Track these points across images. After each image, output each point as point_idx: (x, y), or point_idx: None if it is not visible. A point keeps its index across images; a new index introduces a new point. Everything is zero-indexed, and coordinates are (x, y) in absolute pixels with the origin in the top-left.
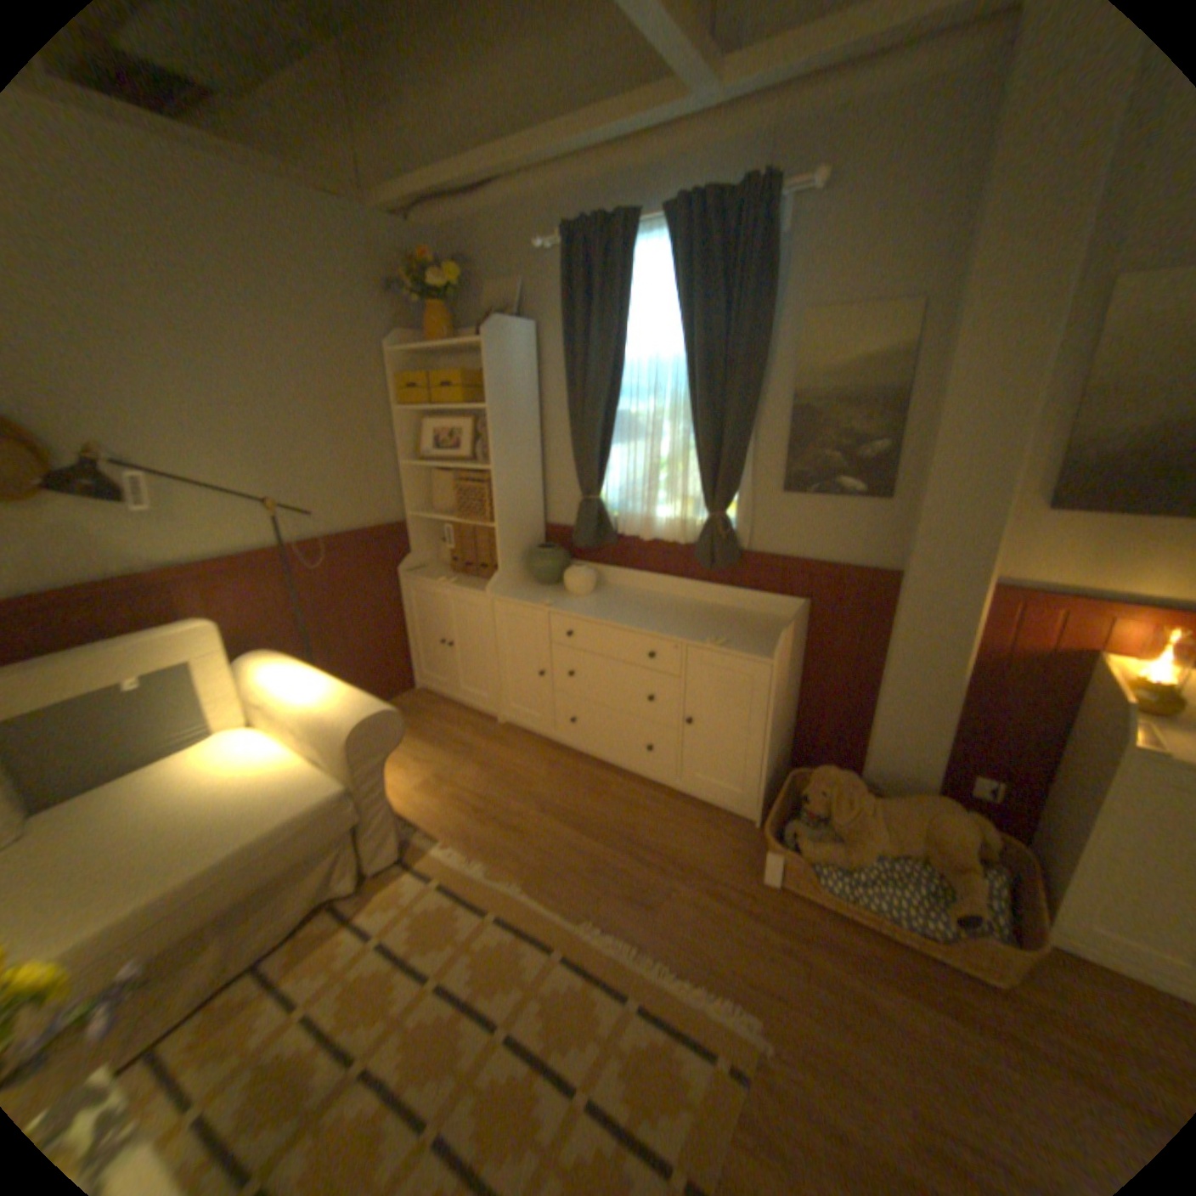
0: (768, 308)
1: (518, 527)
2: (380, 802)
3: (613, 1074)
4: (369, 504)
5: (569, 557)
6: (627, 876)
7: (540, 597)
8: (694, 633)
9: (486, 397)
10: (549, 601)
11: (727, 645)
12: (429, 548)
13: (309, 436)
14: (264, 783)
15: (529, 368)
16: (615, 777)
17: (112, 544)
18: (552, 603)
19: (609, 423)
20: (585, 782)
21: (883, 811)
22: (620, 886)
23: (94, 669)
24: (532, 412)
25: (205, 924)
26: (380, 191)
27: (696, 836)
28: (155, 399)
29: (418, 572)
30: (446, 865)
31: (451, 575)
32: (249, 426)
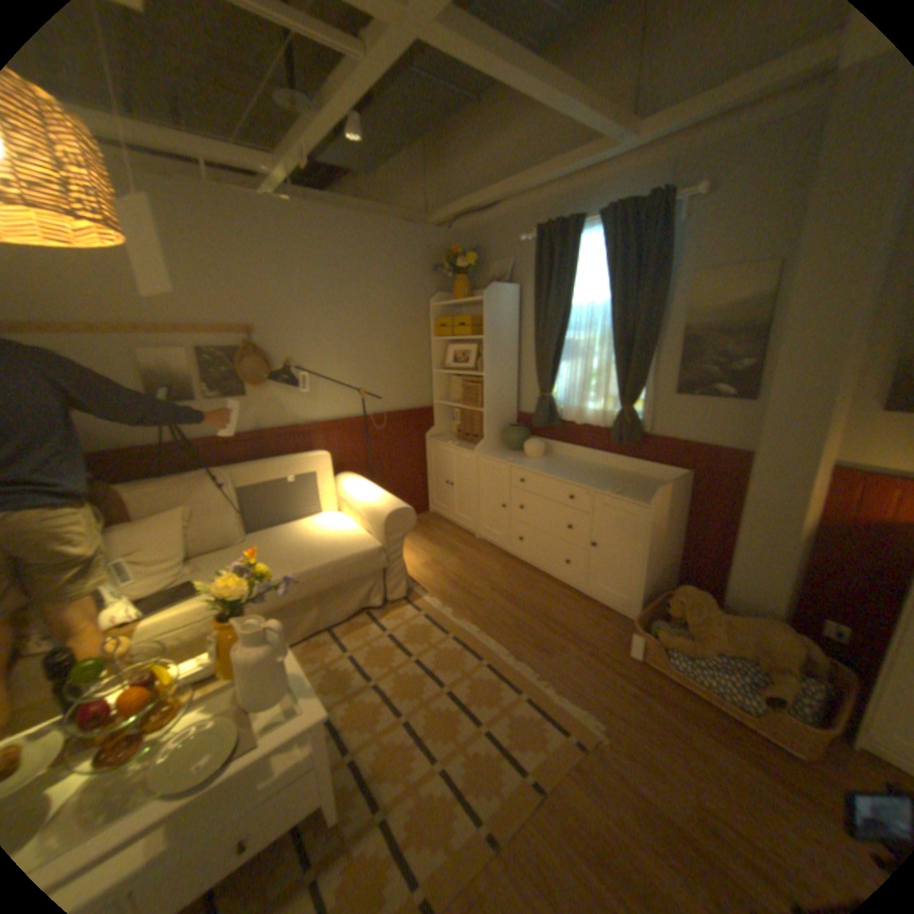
0: (665, 271)
1: (498, 412)
2: (399, 560)
3: (505, 725)
4: (412, 395)
5: (528, 434)
6: (538, 634)
7: (507, 457)
8: (601, 485)
9: (485, 332)
10: (511, 460)
11: (621, 494)
12: (444, 425)
13: (384, 355)
14: (343, 537)
15: (513, 313)
16: (544, 580)
17: (289, 409)
18: (513, 461)
19: (560, 347)
20: (523, 580)
21: (727, 622)
22: (532, 639)
23: (279, 467)
24: (512, 341)
25: (312, 596)
26: (436, 214)
27: (591, 623)
28: (315, 337)
29: (437, 438)
30: (431, 606)
31: (456, 441)
32: (355, 350)
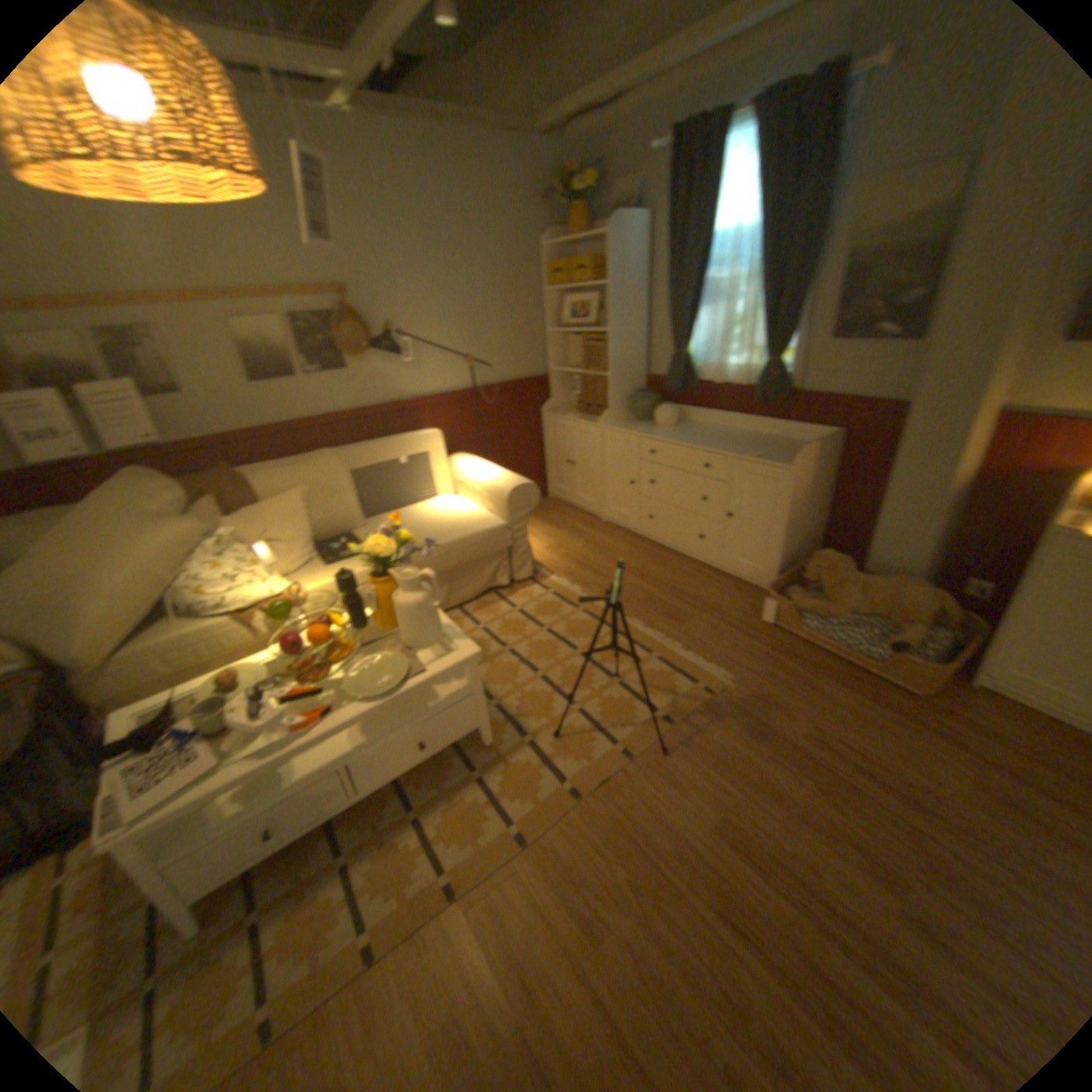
0: (828, 182)
1: (623, 377)
2: (522, 540)
3: (636, 677)
4: (523, 362)
5: (658, 400)
6: (668, 606)
7: (634, 428)
8: (739, 451)
9: (606, 277)
10: (638, 430)
11: (760, 458)
12: (560, 397)
13: (489, 314)
14: (464, 517)
15: (640, 250)
16: (674, 558)
17: (390, 383)
18: (641, 432)
19: (697, 291)
20: (652, 559)
21: (863, 582)
22: (662, 610)
23: (390, 446)
24: (640, 286)
25: (440, 573)
26: (541, 117)
27: (723, 594)
28: (410, 295)
29: (553, 413)
30: (557, 585)
31: (574, 415)
32: (456, 309)
